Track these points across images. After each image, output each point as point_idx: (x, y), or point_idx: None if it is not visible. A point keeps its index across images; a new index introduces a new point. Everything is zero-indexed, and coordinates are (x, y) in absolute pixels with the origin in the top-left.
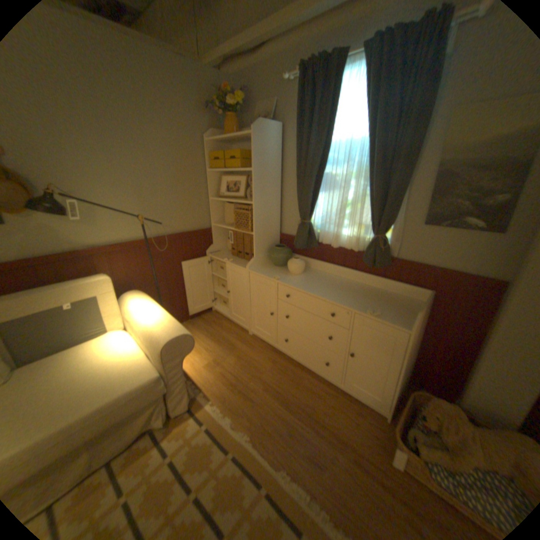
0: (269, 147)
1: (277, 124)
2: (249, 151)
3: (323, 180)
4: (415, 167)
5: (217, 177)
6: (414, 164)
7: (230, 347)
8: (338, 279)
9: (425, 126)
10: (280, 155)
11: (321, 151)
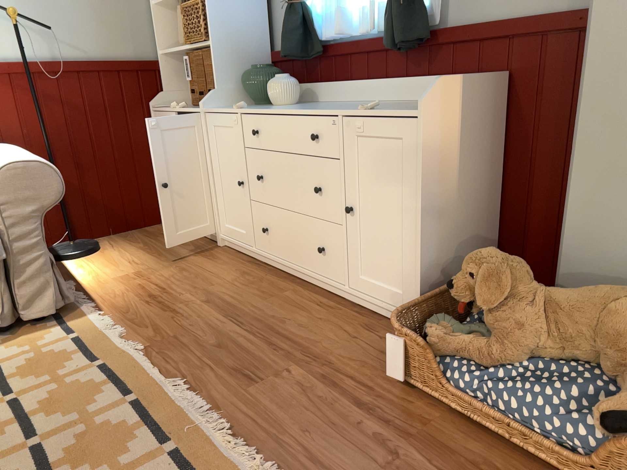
0: None
1: None
2: None
3: None
4: None
5: None
6: None
7: (174, 260)
8: (353, 103)
9: None
10: None
11: None
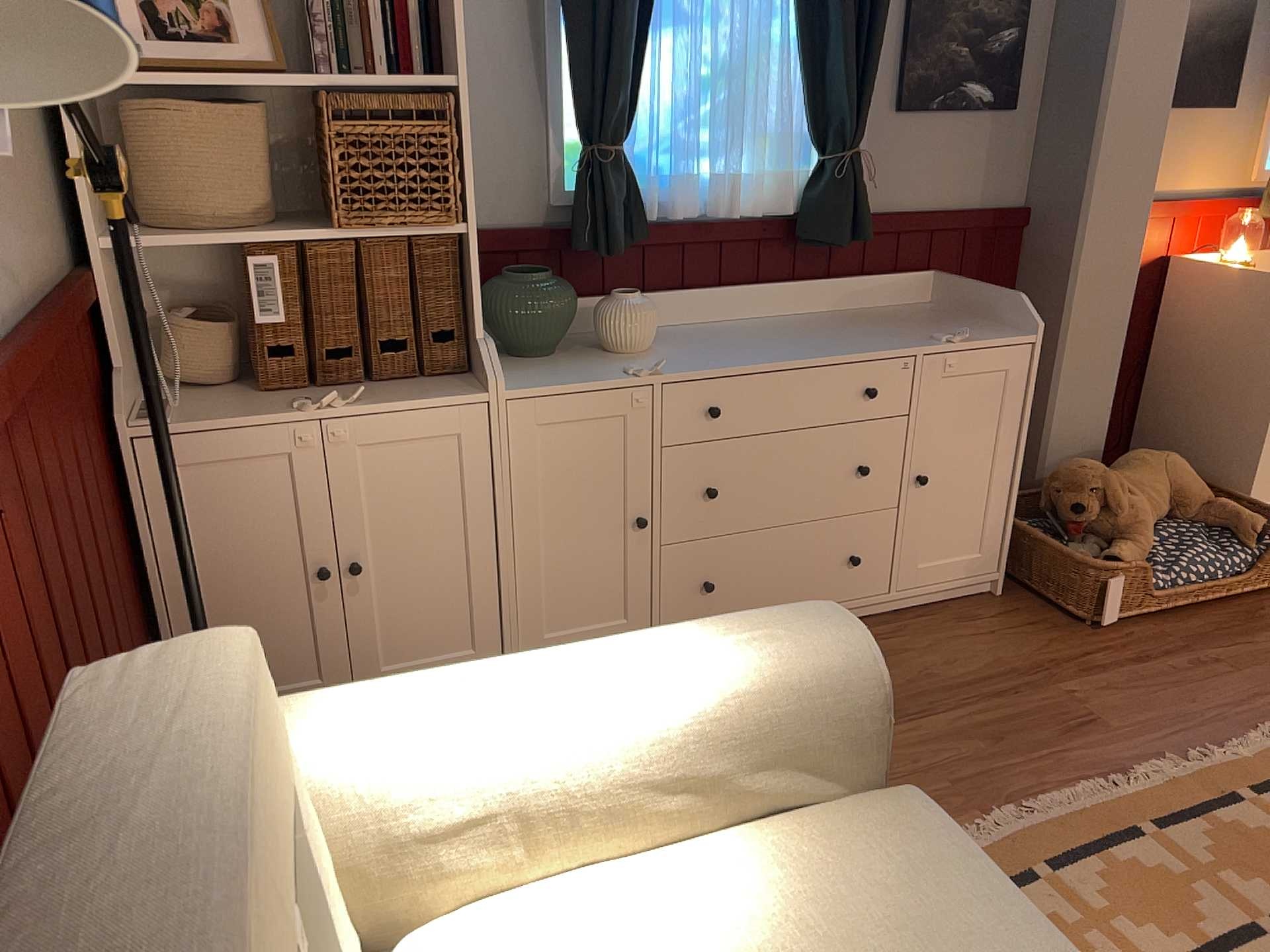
0: None
1: None
2: None
3: None
4: None
5: None
6: None
7: None
8: (738, 326)
9: None
10: None
11: None
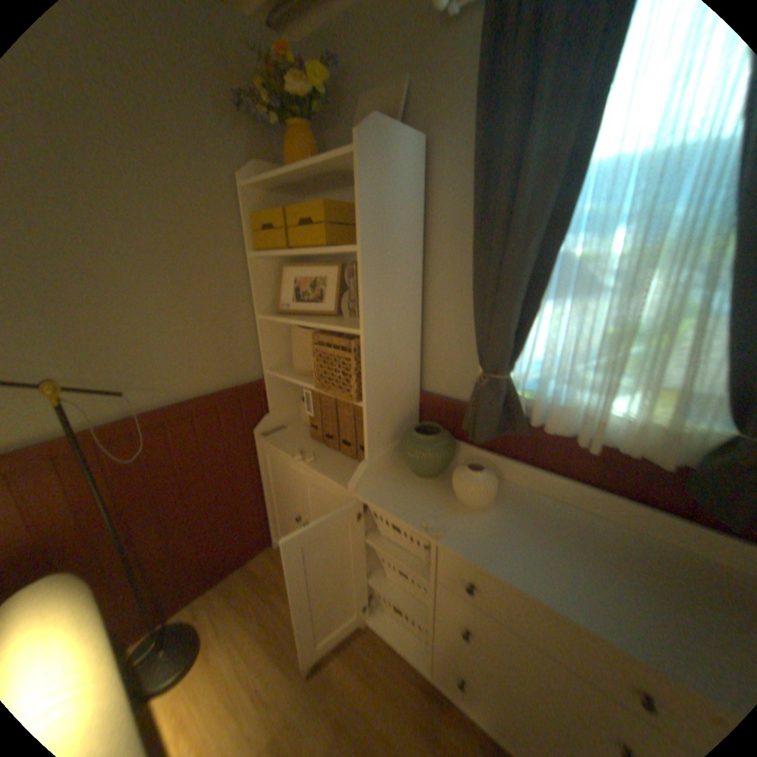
0: (400, 192)
1: (418, 134)
2: (349, 204)
3: (554, 270)
4: None
5: (273, 270)
6: None
7: (315, 685)
8: (597, 528)
9: None
10: (423, 213)
11: (559, 191)
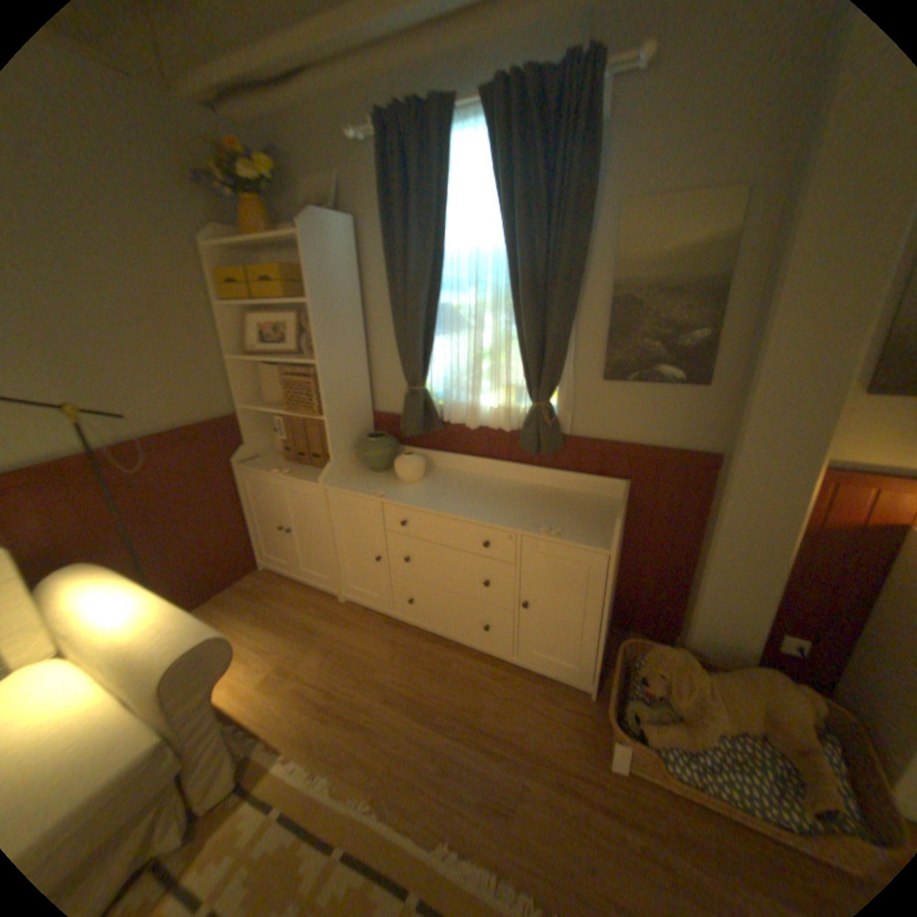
0: (334, 260)
1: (344, 218)
2: (296, 266)
3: (439, 315)
4: (580, 291)
5: (234, 317)
6: (579, 287)
7: (305, 637)
8: (484, 481)
9: (587, 228)
10: (355, 273)
11: (429, 267)
